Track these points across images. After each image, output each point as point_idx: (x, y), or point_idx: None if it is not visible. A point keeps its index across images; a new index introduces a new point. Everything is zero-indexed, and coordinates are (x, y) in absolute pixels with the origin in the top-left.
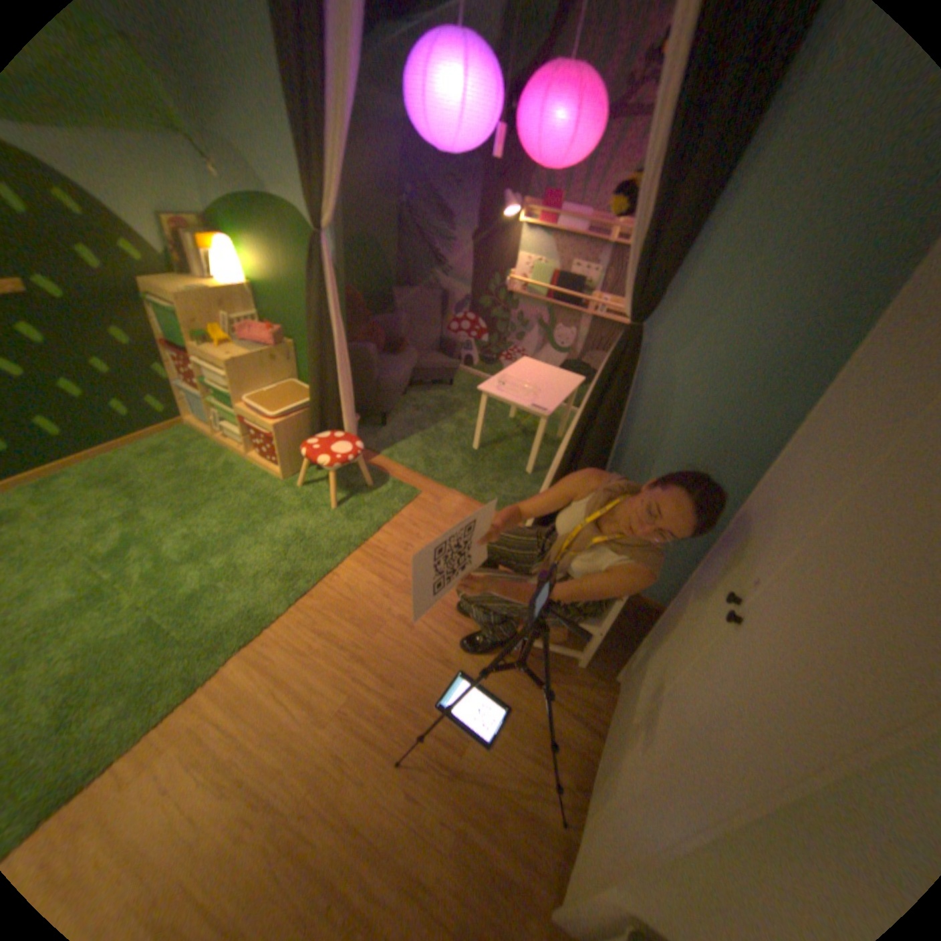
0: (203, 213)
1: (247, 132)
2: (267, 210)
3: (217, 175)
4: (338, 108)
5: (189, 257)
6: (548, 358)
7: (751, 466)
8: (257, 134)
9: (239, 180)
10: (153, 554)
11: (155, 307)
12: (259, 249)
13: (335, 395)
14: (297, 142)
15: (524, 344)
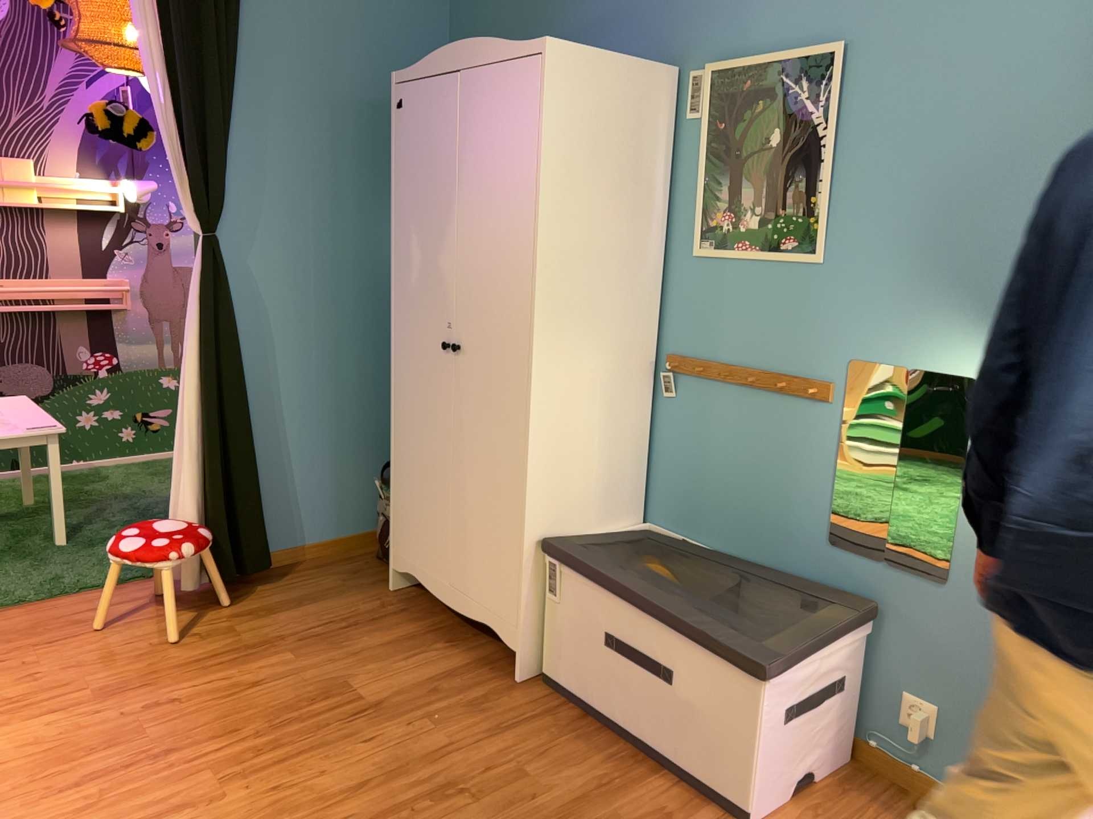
0: None
1: None
2: None
3: None
4: None
5: None
6: None
7: (348, 333)
8: None
9: None
10: None
11: None
12: None
13: None
14: None
15: None
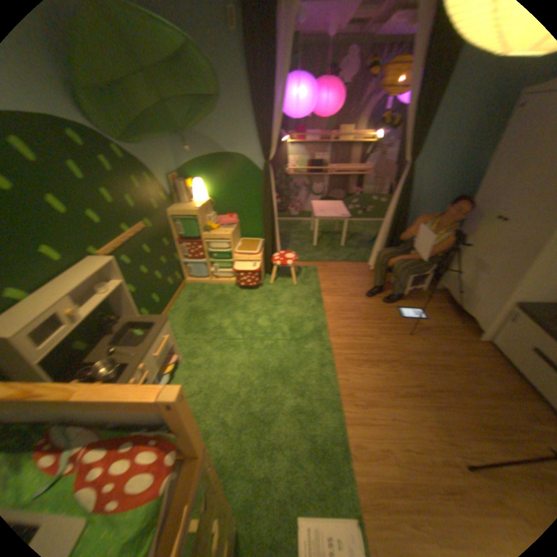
0: (177, 170)
1: (213, 126)
2: (224, 160)
3: (189, 149)
4: (276, 110)
5: (181, 193)
6: (312, 200)
7: (449, 198)
8: (220, 126)
9: (206, 149)
10: (254, 326)
11: (184, 220)
12: (217, 179)
13: (275, 235)
14: (261, 126)
15: (299, 197)
